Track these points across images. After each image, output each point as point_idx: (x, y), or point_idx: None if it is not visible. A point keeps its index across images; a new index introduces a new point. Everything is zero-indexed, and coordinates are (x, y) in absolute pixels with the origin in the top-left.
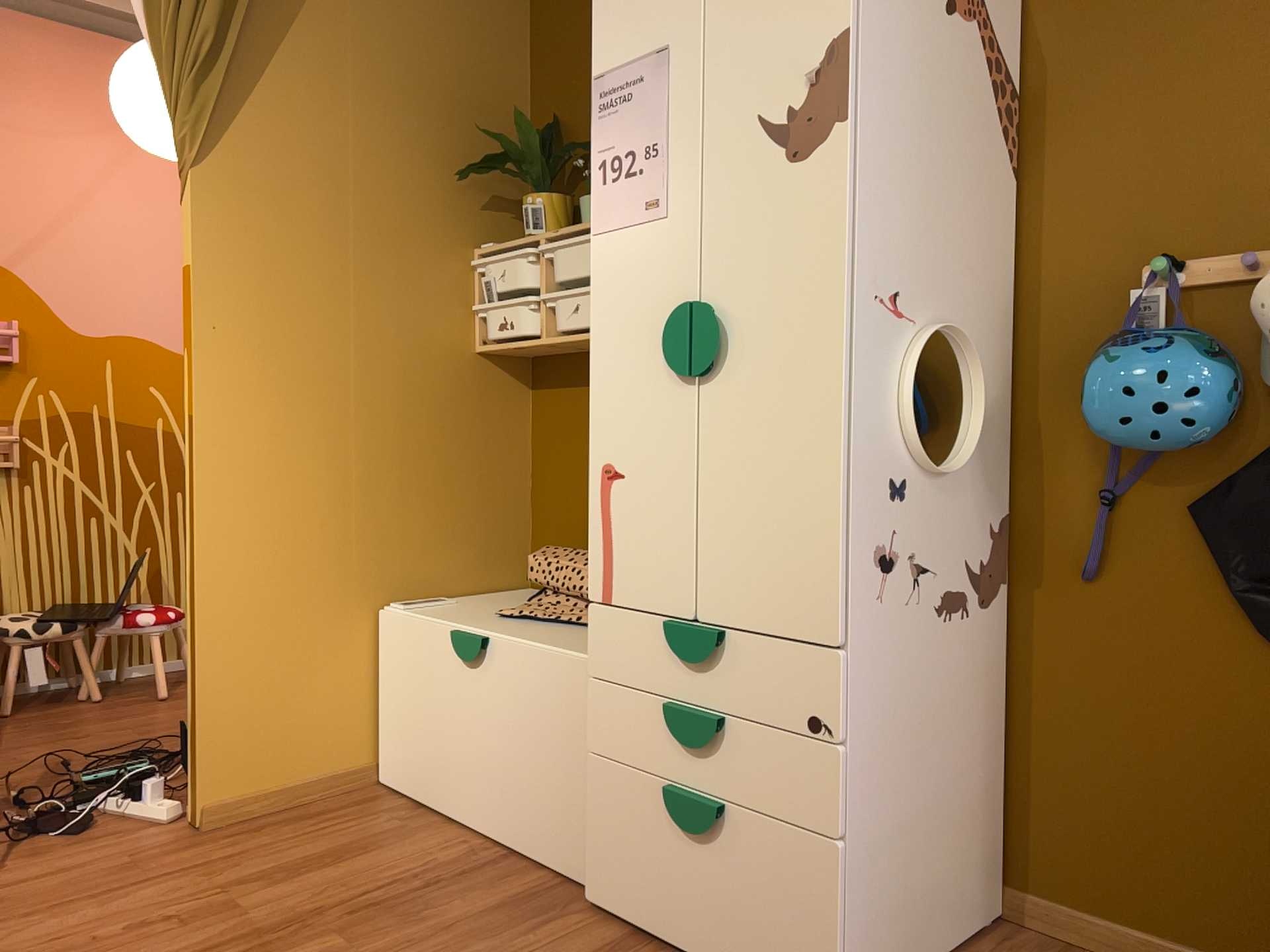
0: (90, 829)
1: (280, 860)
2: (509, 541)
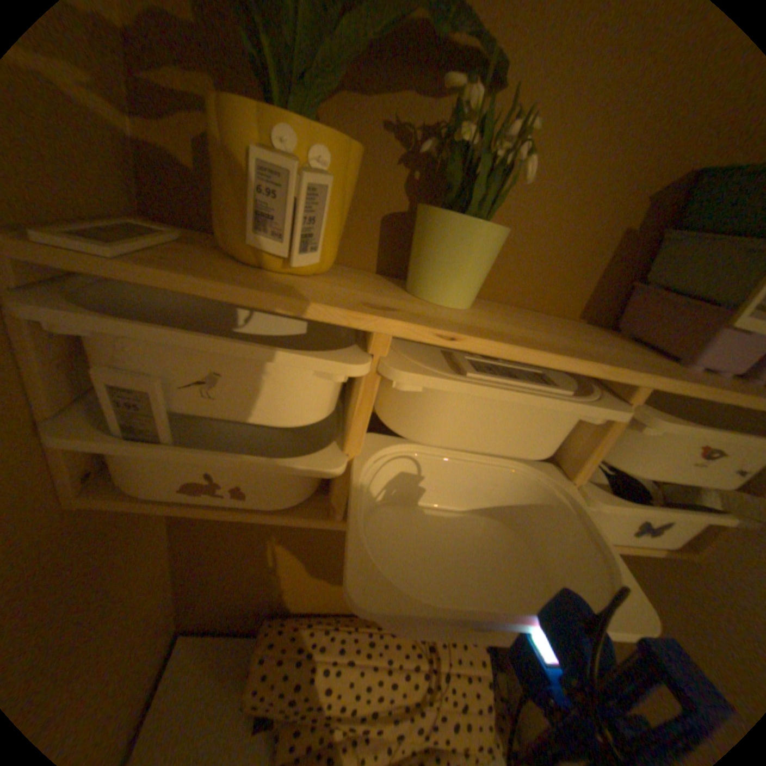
0: None
1: None
2: (161, 628)
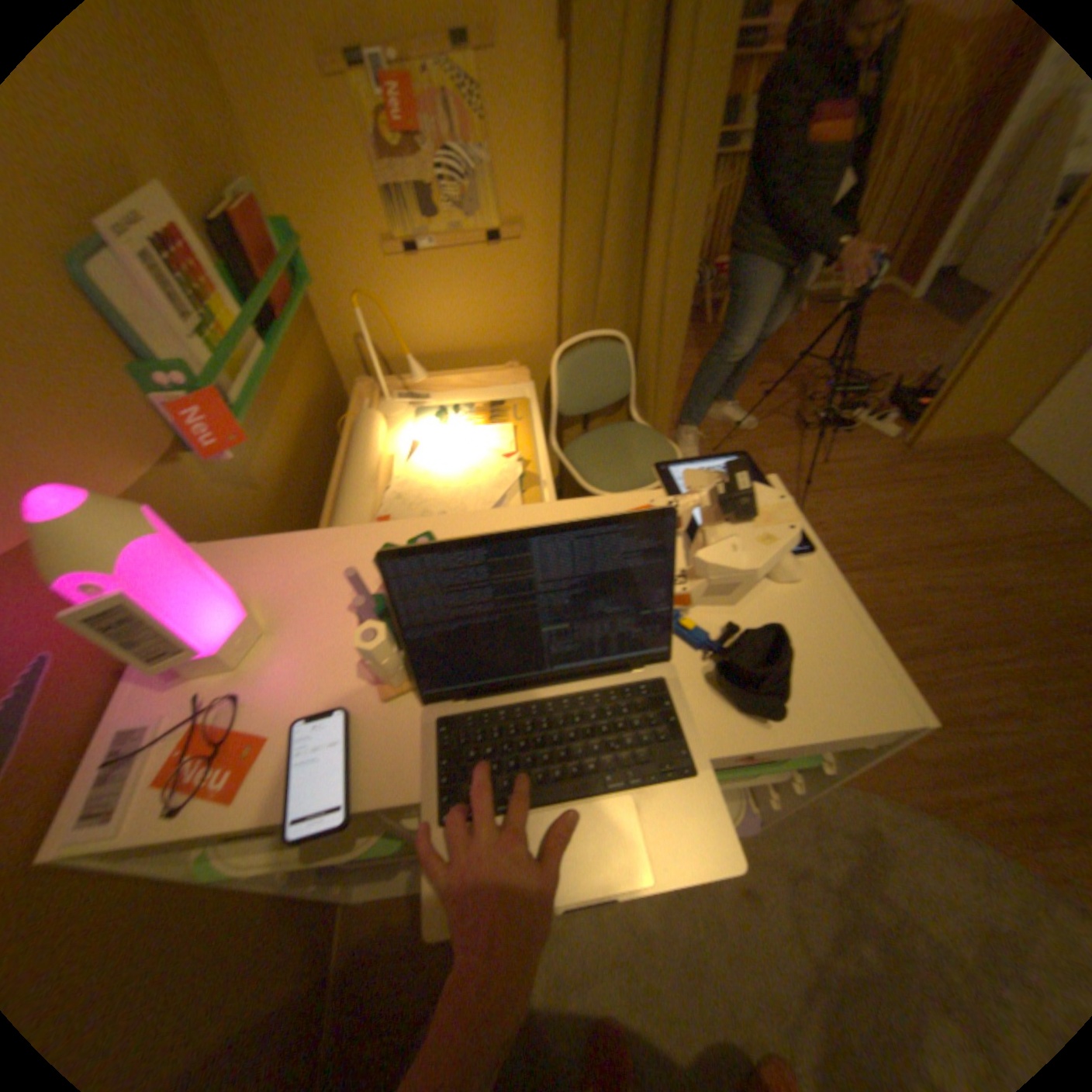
0: (856, 431)
1: (970, 490)
2: None
